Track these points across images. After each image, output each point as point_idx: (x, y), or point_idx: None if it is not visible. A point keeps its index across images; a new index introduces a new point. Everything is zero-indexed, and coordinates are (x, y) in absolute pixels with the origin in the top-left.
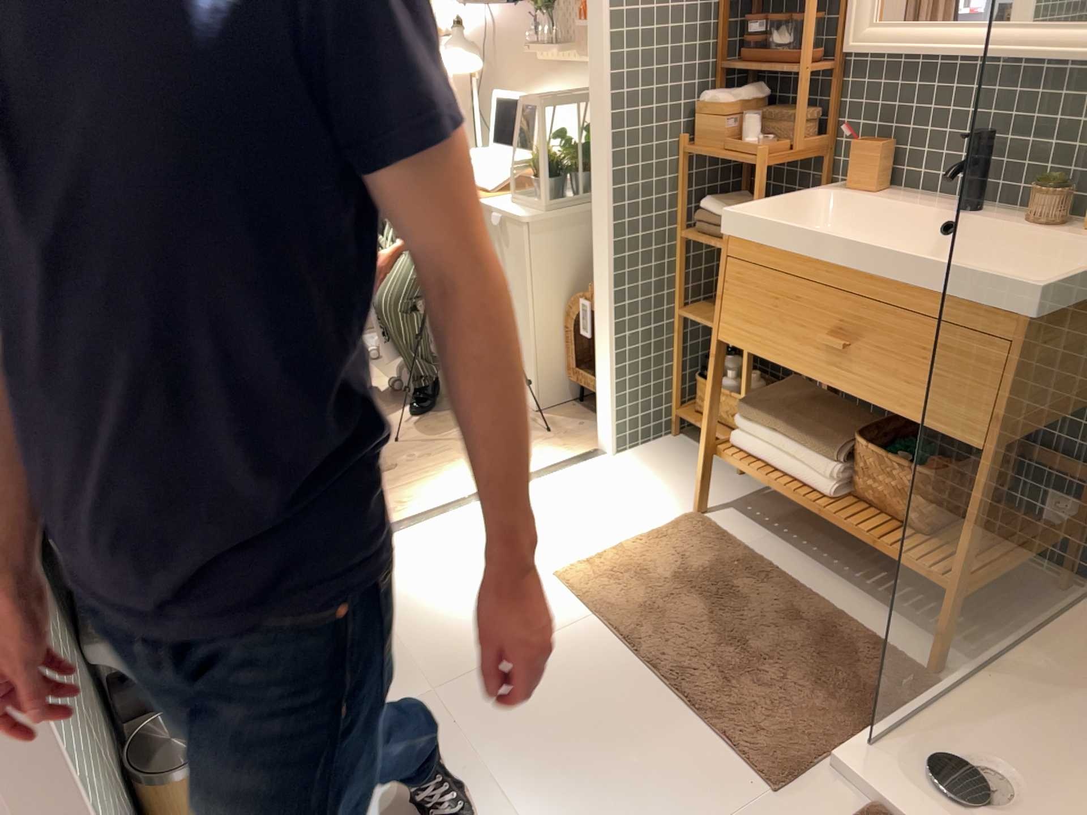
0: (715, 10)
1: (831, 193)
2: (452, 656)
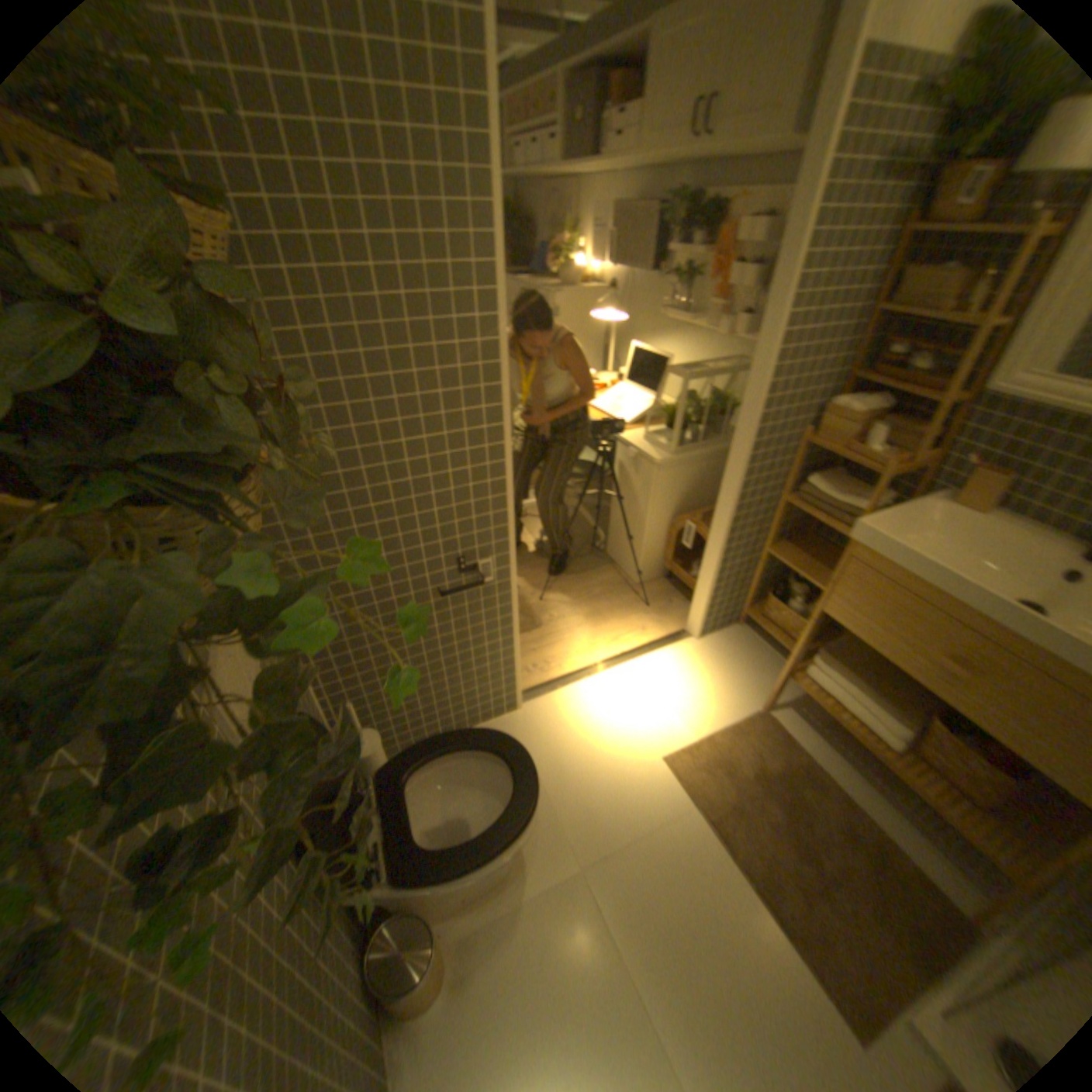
0: (864, 325)
1: (945, 505)
2: (594, 834)
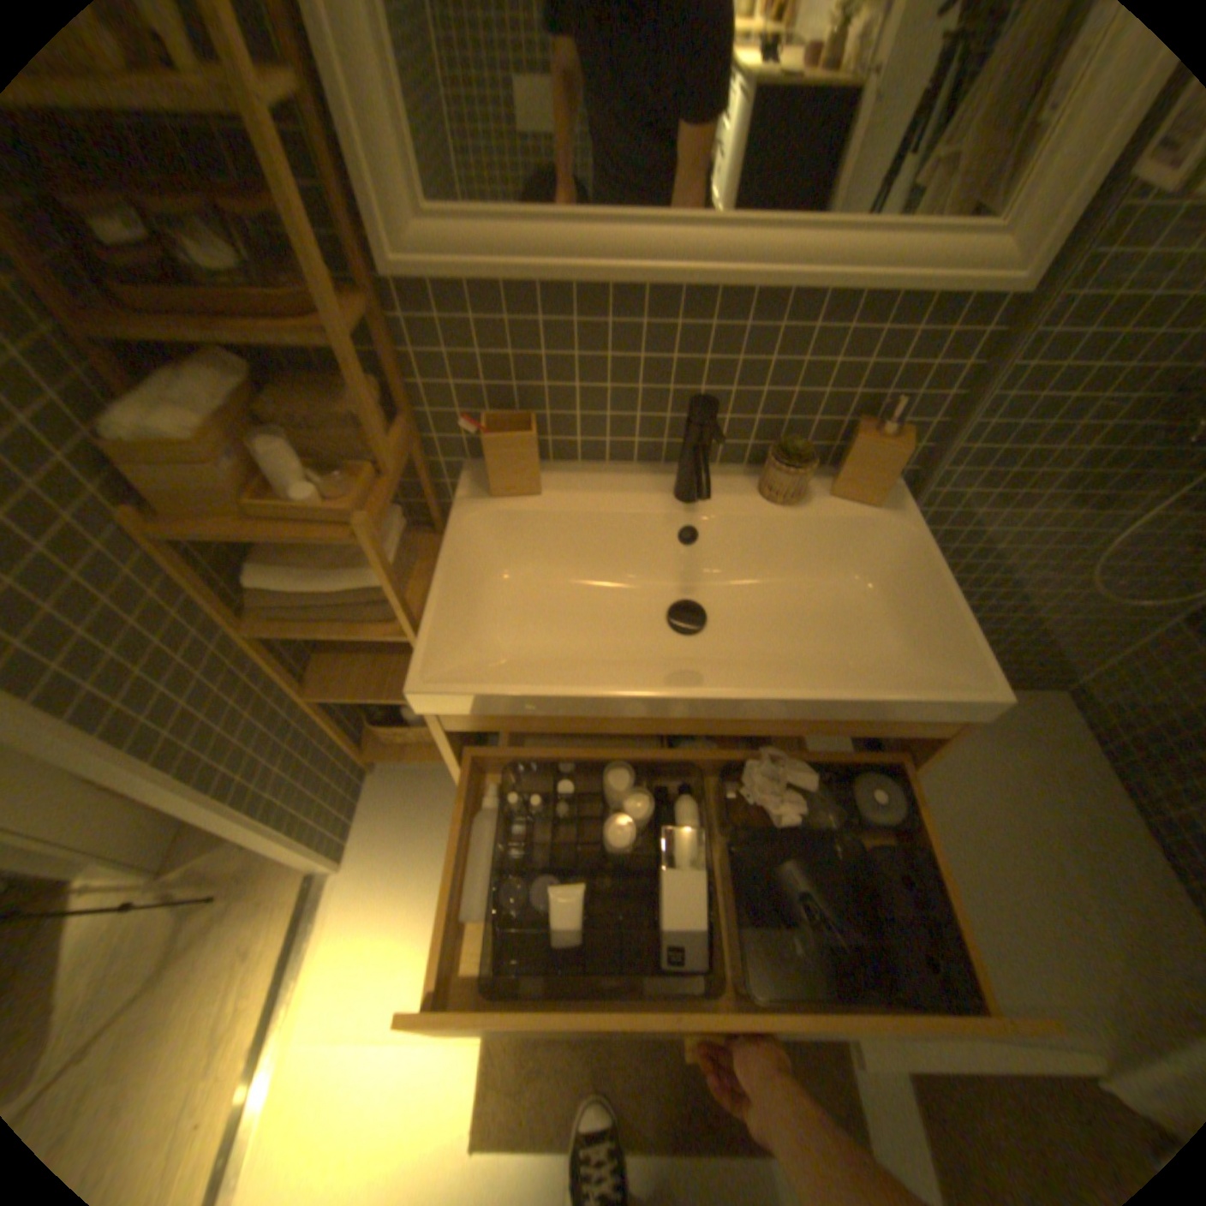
0: None
1: (489, 518)
2: None
